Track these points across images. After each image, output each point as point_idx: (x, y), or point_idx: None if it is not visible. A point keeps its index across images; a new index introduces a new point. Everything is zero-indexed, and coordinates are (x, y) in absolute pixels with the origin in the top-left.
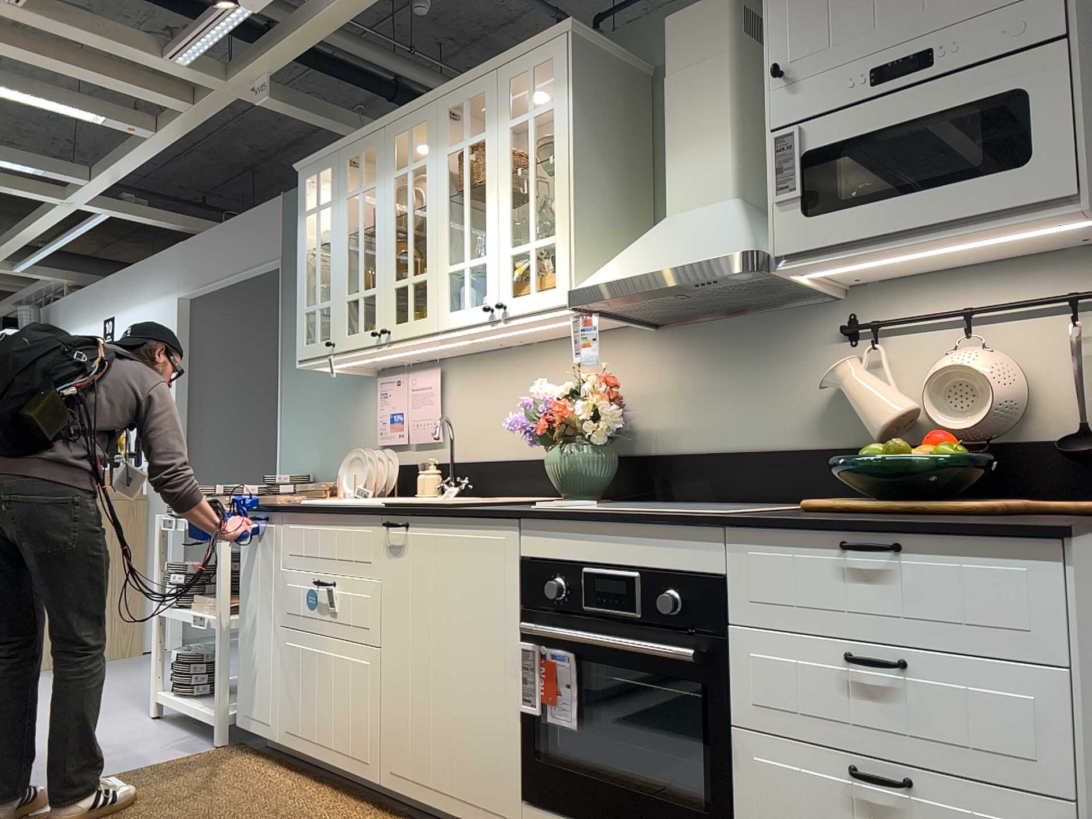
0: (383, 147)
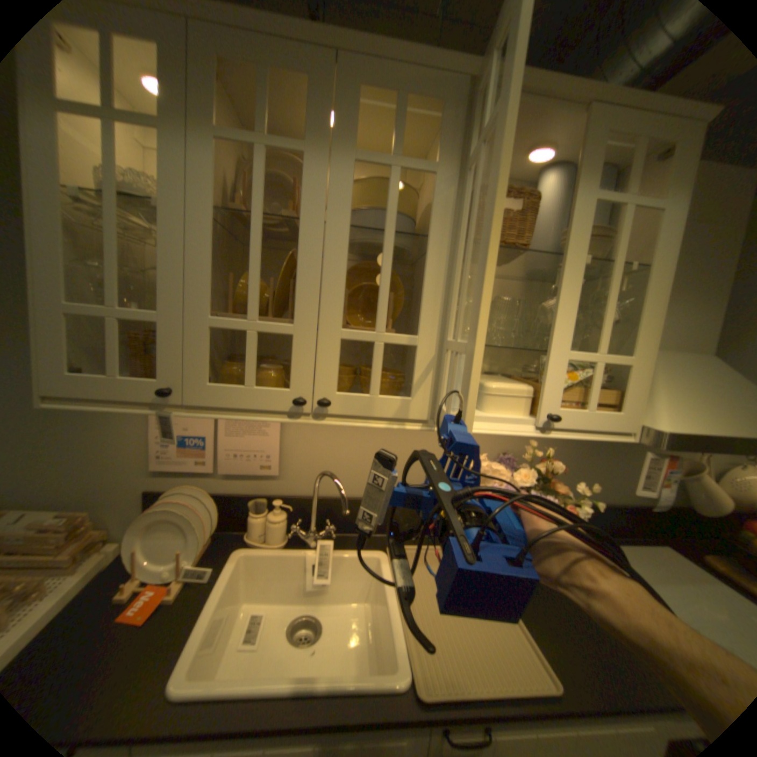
0: (331, 85)
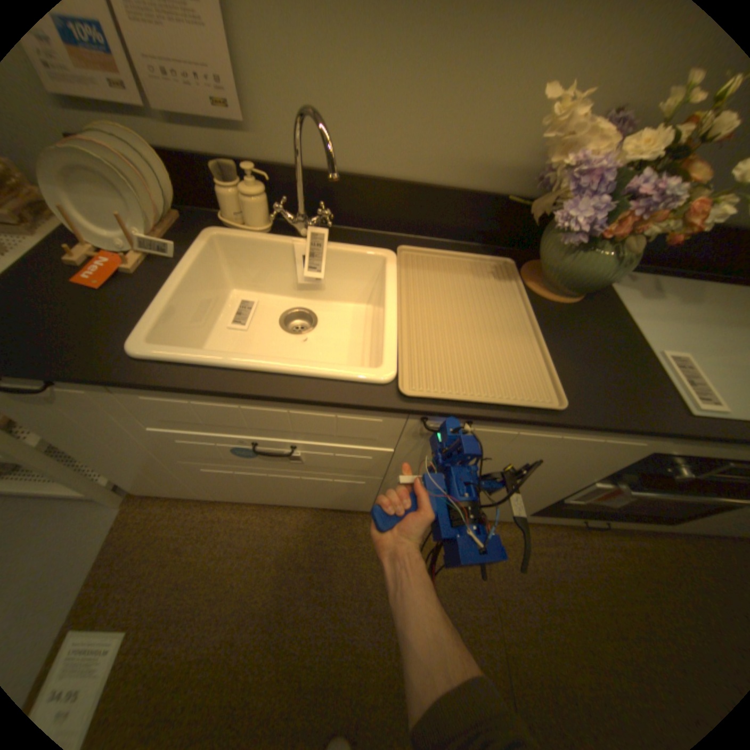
0: None
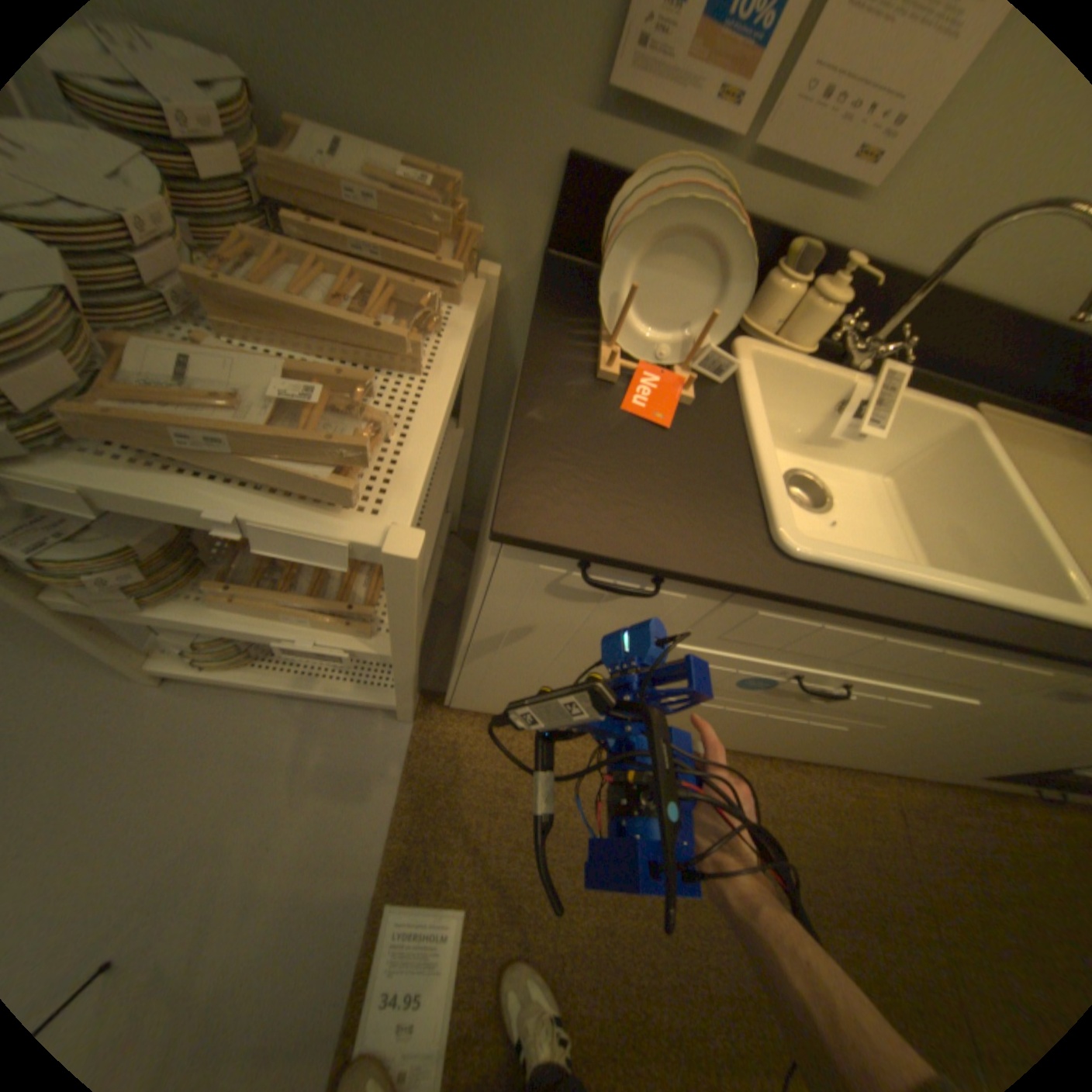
0: None
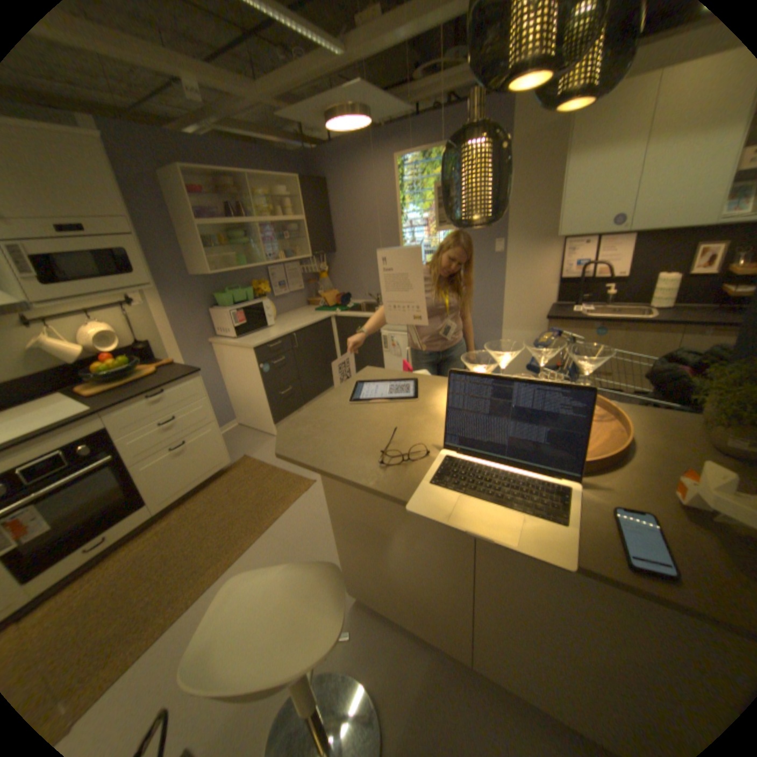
0: None
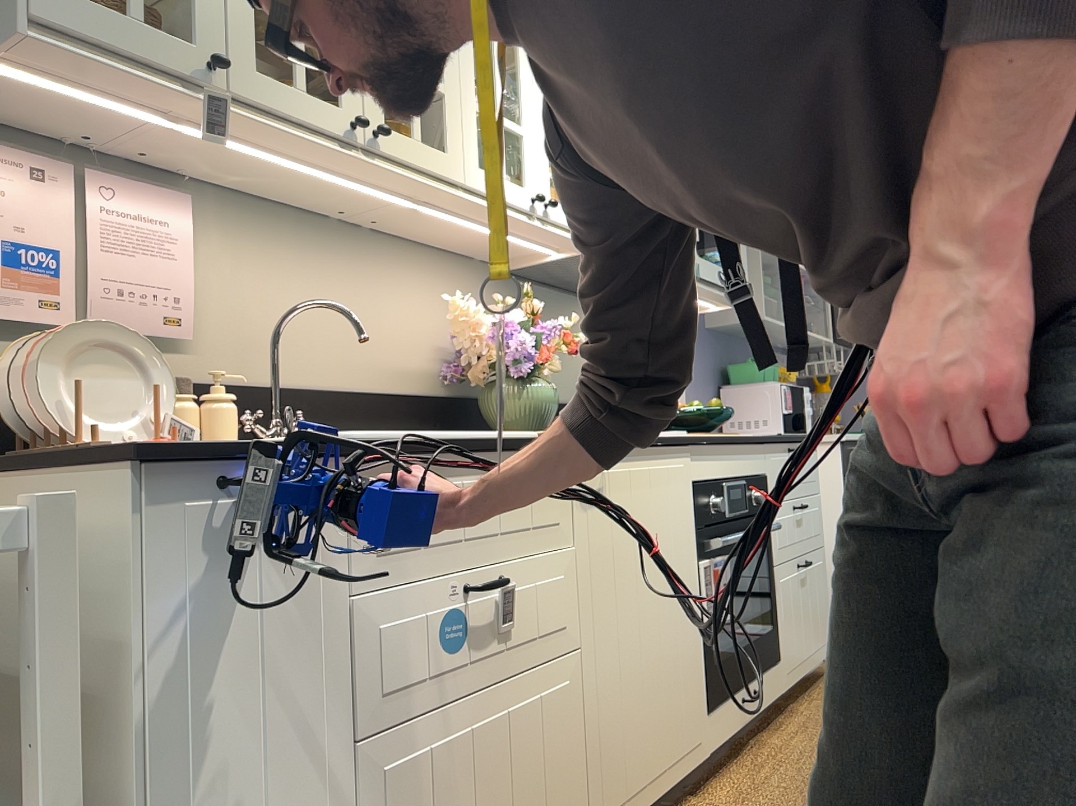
0: None
